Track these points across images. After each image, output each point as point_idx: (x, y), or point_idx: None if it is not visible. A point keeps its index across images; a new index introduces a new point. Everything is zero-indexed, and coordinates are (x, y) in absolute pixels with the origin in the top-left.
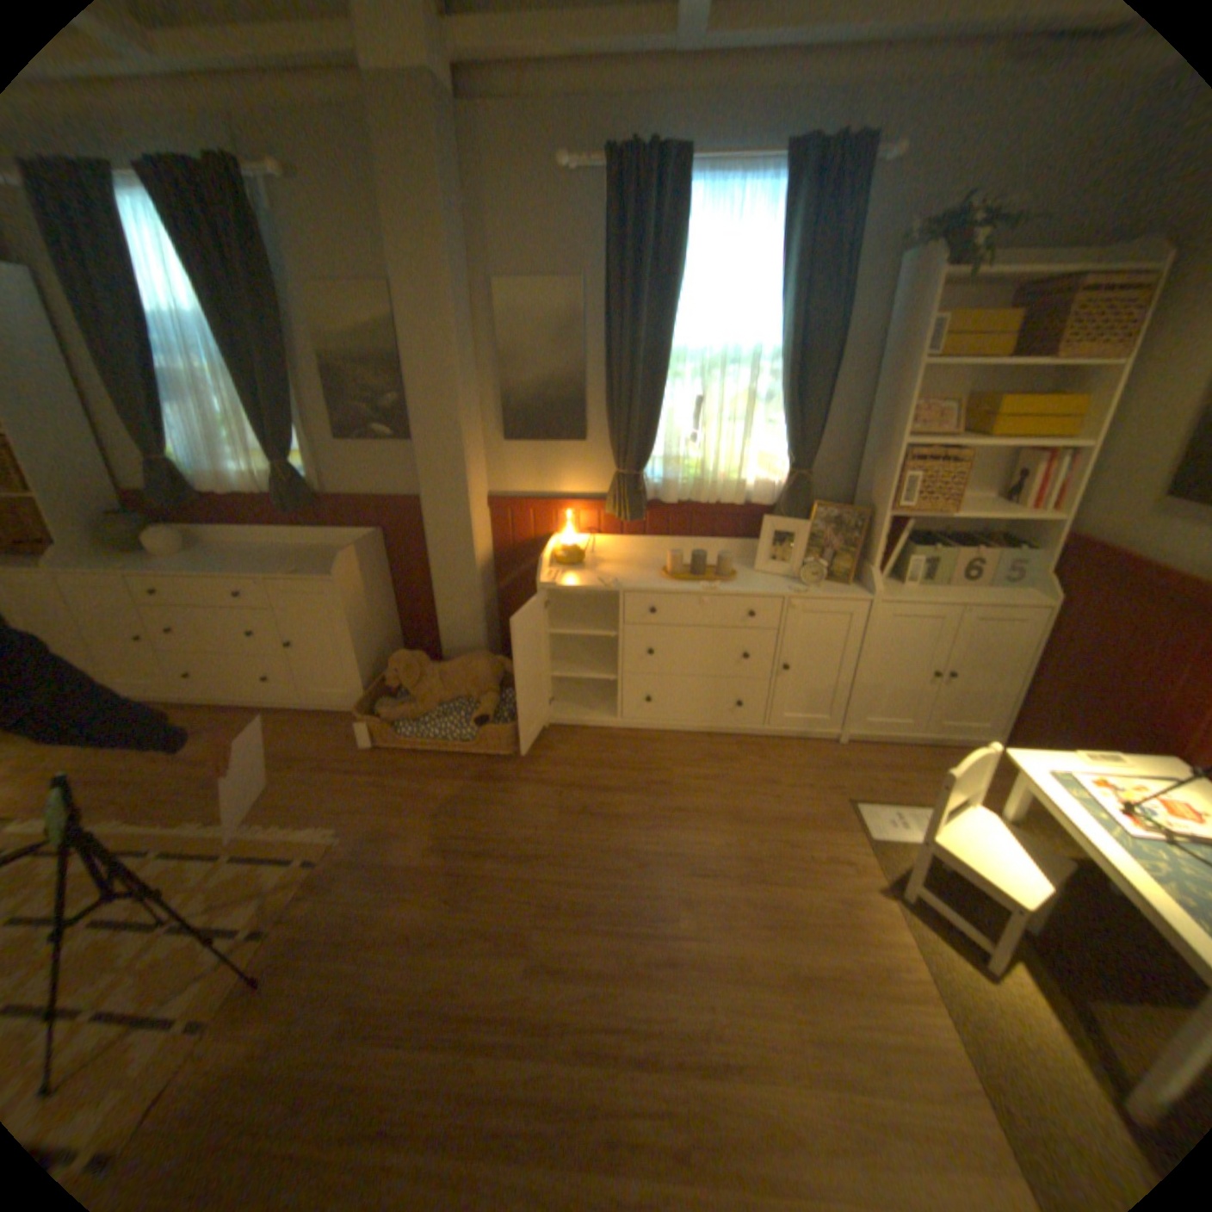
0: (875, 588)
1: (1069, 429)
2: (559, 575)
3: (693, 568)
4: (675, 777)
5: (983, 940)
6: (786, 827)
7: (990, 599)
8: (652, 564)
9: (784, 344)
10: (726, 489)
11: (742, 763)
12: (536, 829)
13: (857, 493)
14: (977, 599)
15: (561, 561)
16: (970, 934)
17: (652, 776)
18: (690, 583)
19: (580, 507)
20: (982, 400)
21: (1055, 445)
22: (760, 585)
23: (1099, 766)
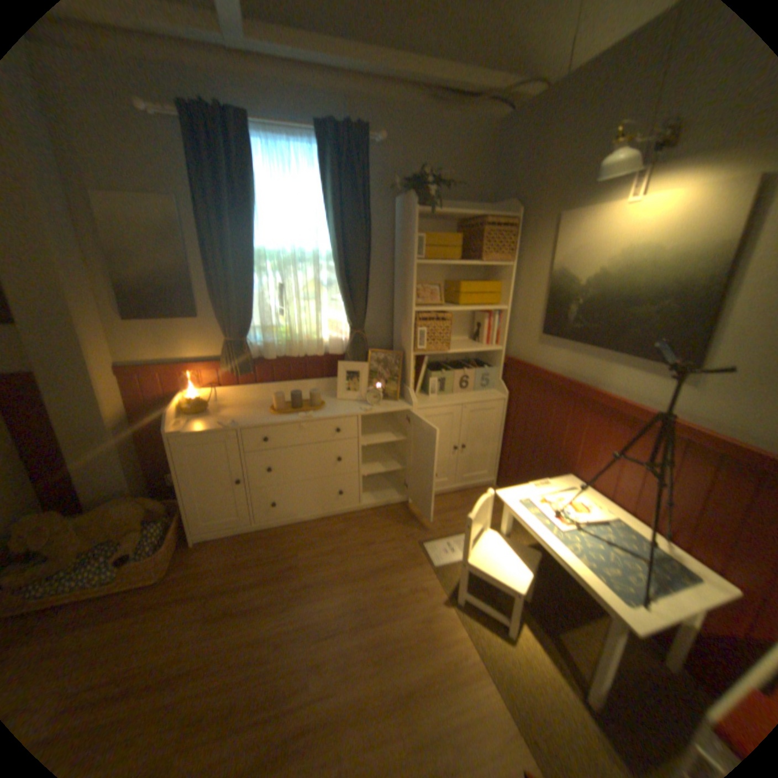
0: (413, 402)
1: (495, 300)
2: (184, 425)
3: (295, 403)
4: (301, 561)
5: (504, 619)
6: (381, 576)
7: (474, 399)
8: (265, 404)
9: (333, 250)
10: (311, 347)
11: (348, 536)
12: (180, 648)
13: (395, 342)
14: (468, 400)
15: (186, 412)
16: (496, 618)
17: (282, 566)
18: (292, 416)
19: (201, 368)
20: (451, 285)
21: (490, 309)
22: (342, 410)
23: (540, 490)
